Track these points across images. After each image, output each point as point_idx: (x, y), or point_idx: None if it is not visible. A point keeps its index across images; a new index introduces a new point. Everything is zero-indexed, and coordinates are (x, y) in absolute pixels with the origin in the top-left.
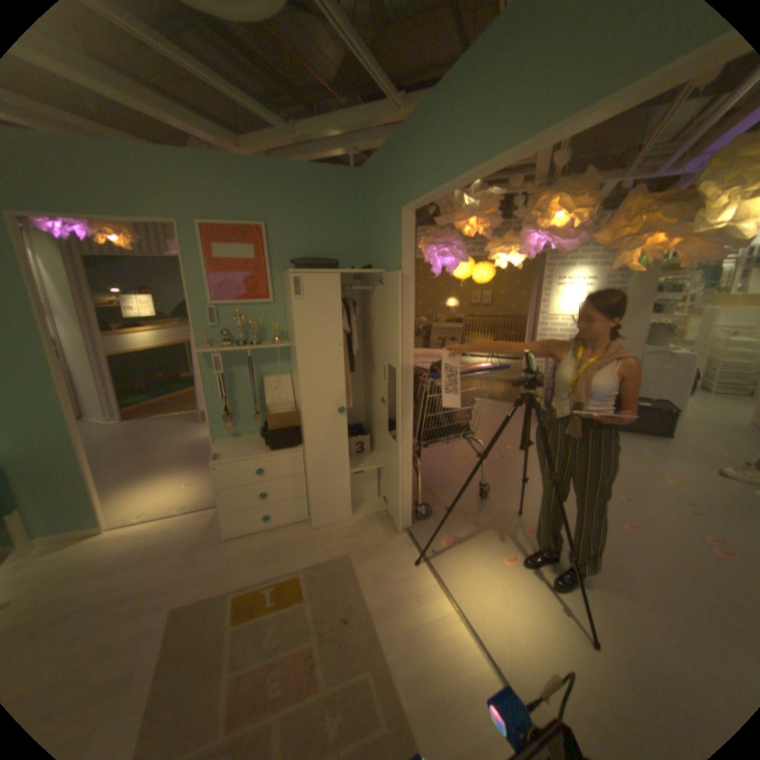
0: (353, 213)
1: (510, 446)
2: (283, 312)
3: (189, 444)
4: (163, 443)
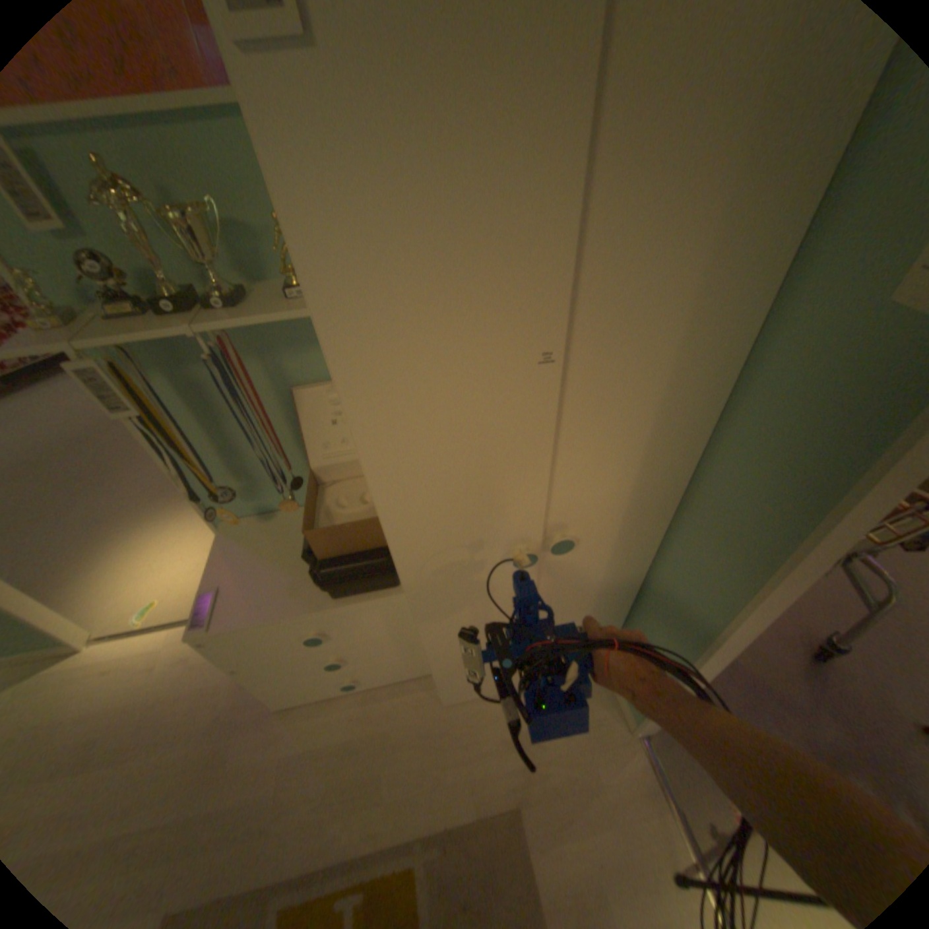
0: None
1: None
2: None
3: None
4: None
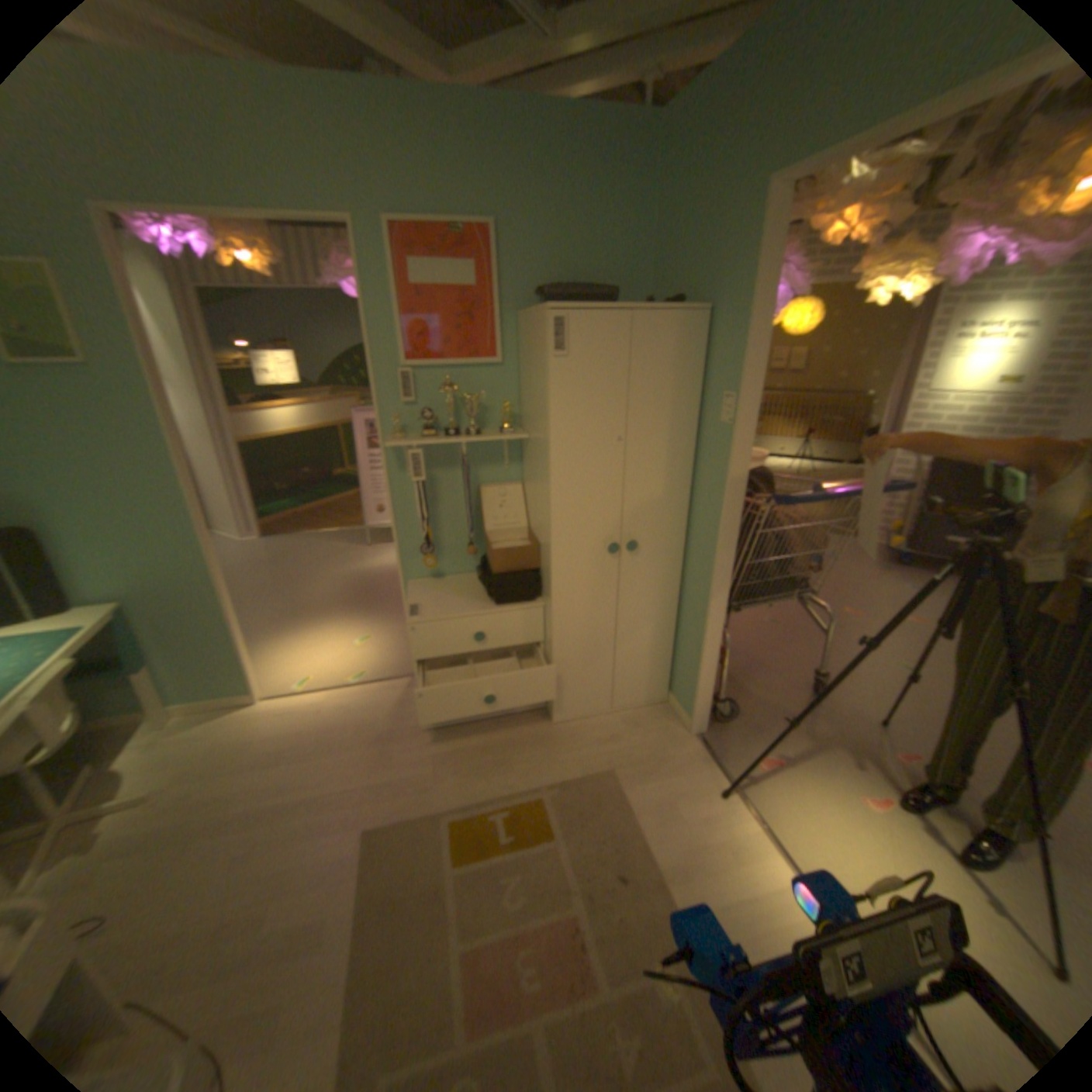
0: (643, 198)
1: (849, 608)
2: (515, 381)
3: (355, 577)
4: (319, 573)
